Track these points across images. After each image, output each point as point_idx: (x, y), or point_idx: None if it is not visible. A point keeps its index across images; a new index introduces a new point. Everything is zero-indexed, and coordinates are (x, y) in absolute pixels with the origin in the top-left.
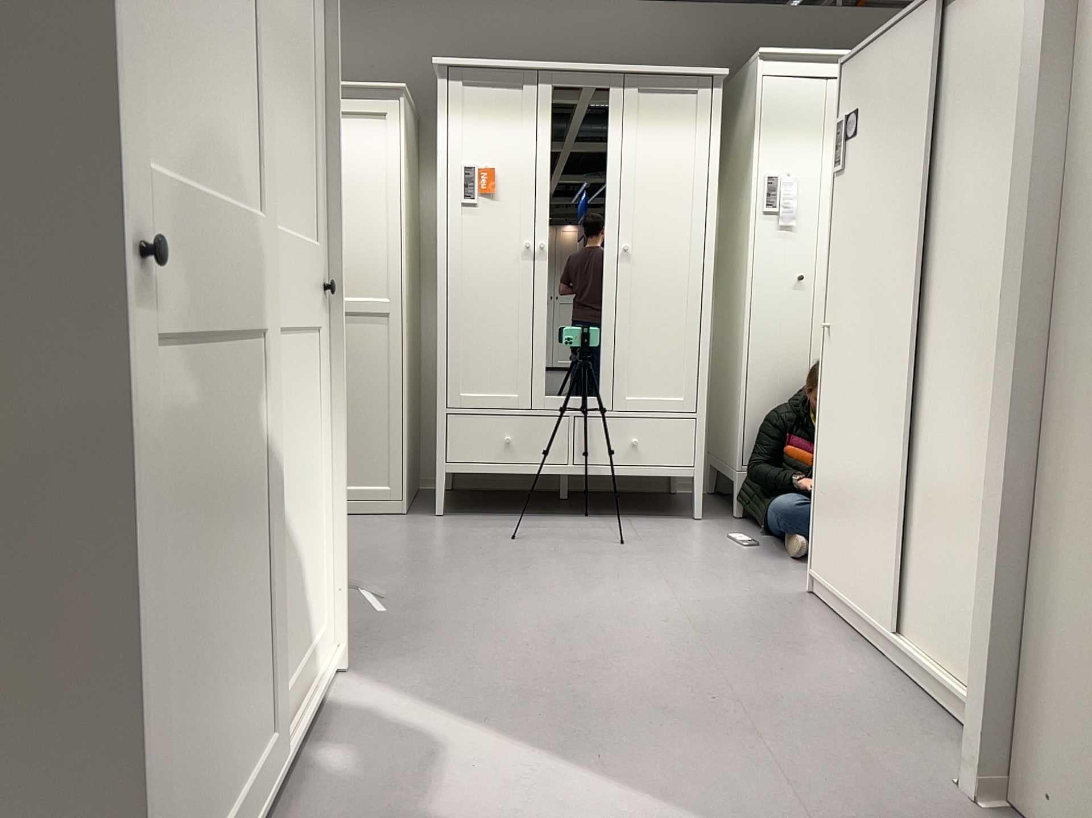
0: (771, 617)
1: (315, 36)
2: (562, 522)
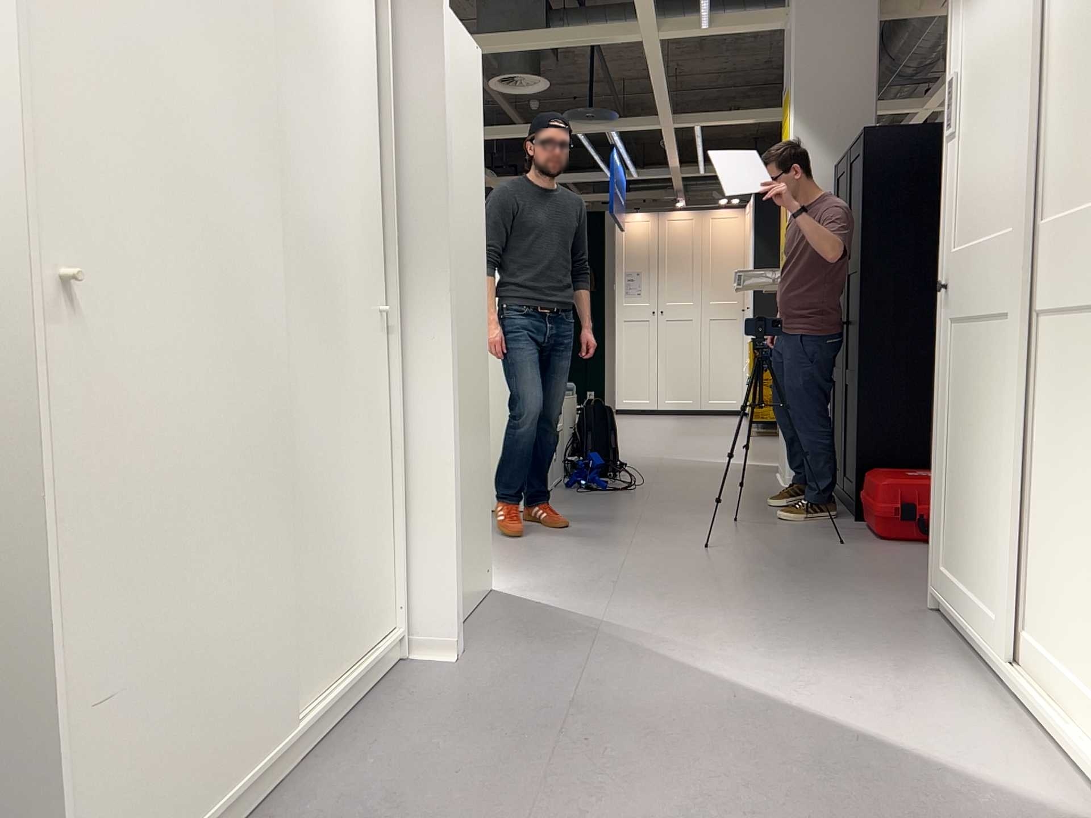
0: None
1: None
2: None
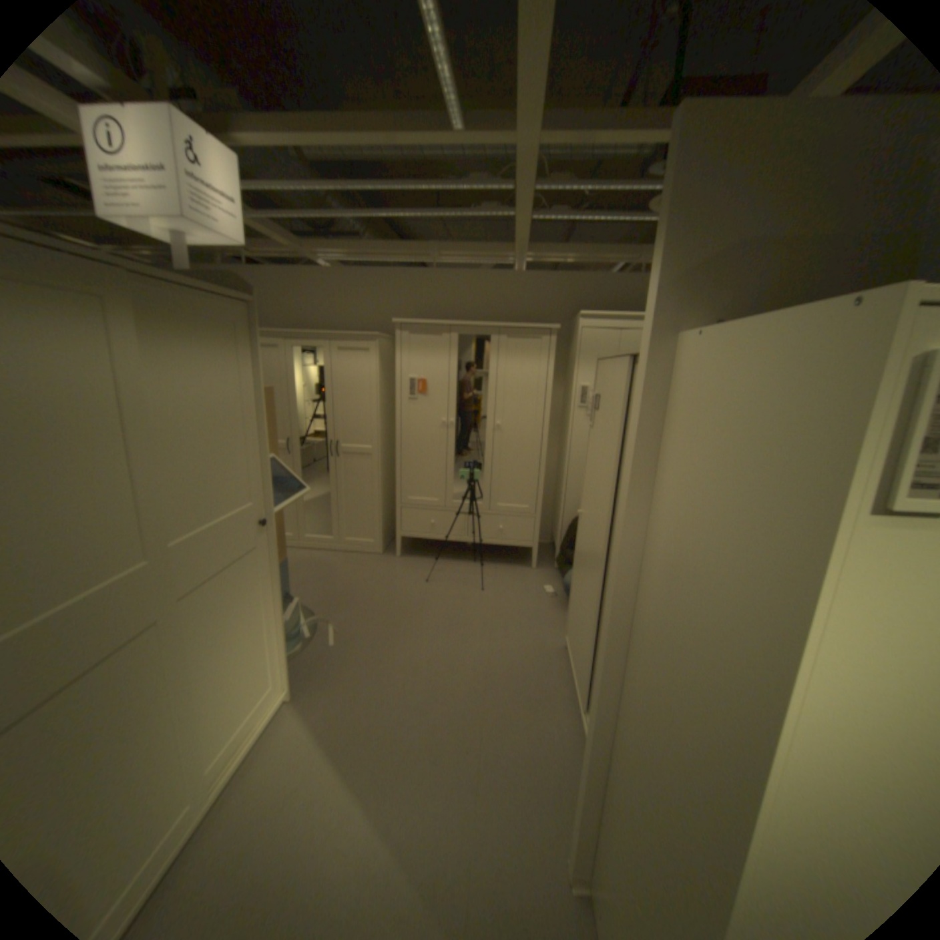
0: (534, 667)
1: (246, 388)
2: (458, 567)
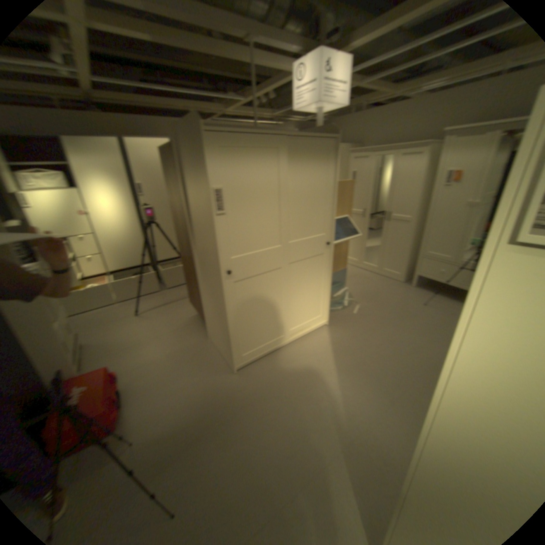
0: None
1: (330, 180)
2: (456, 305)
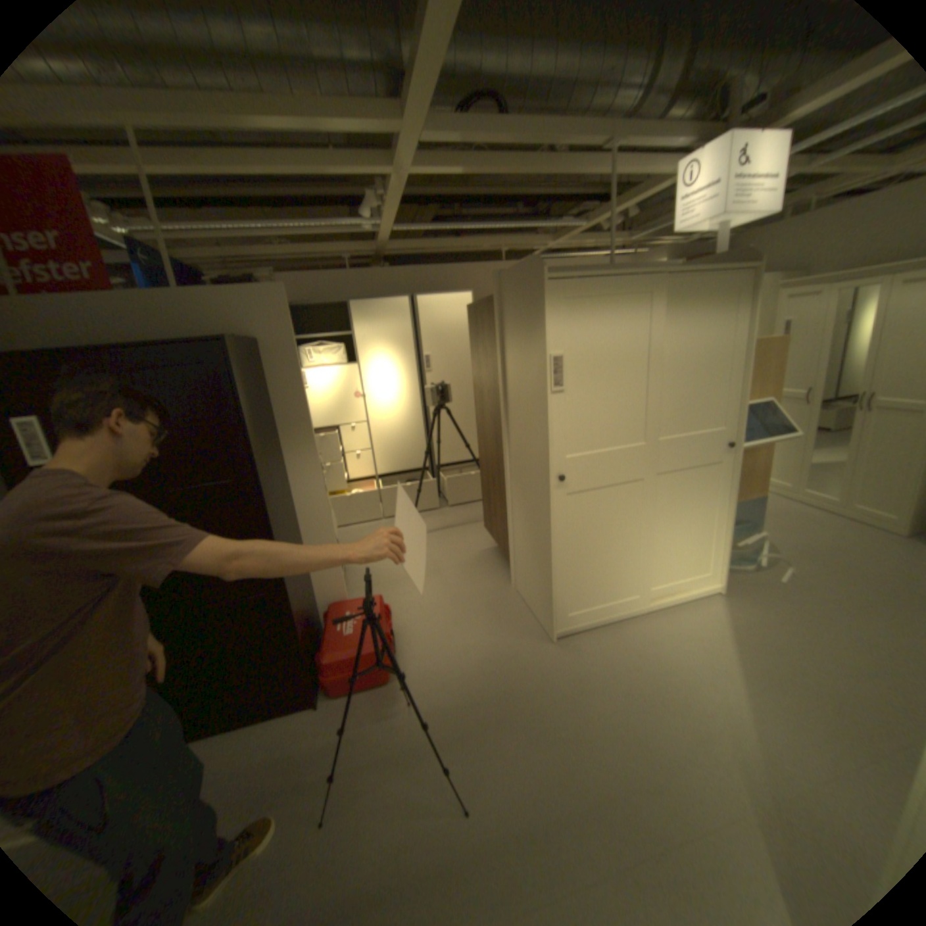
0: None
1: (740, 338)
2: None
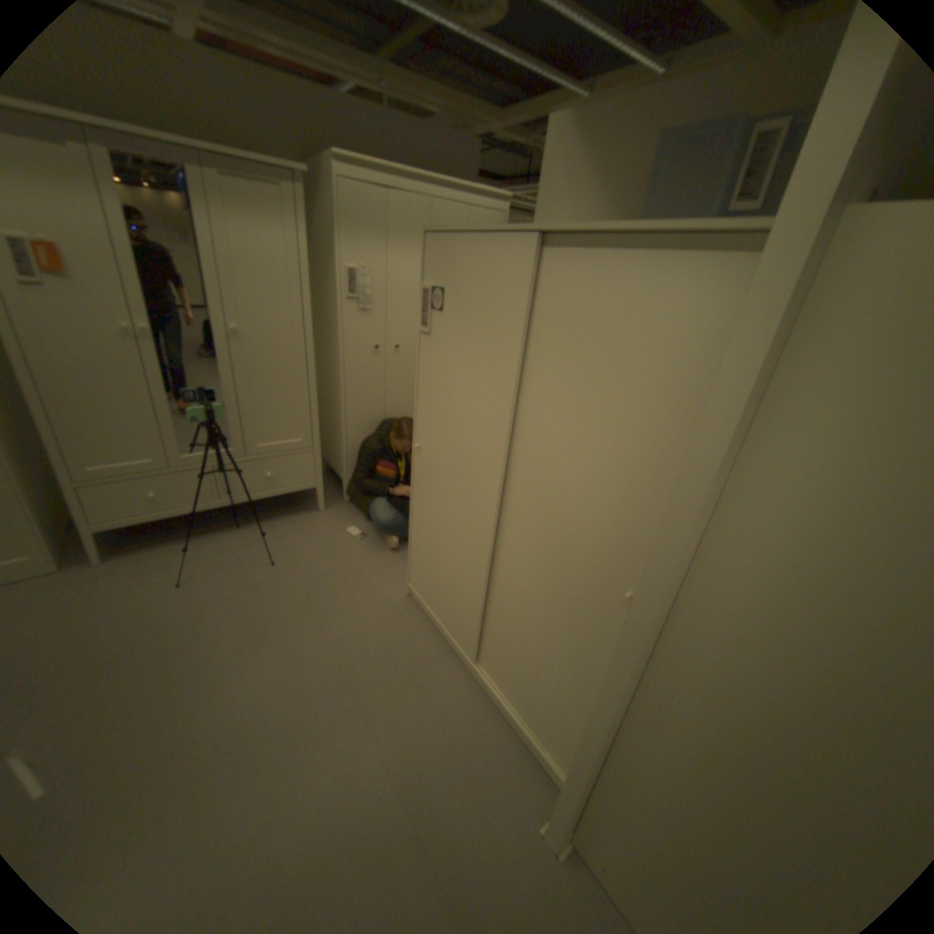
0: (389, 635)
1: None
2: (217, 543)
